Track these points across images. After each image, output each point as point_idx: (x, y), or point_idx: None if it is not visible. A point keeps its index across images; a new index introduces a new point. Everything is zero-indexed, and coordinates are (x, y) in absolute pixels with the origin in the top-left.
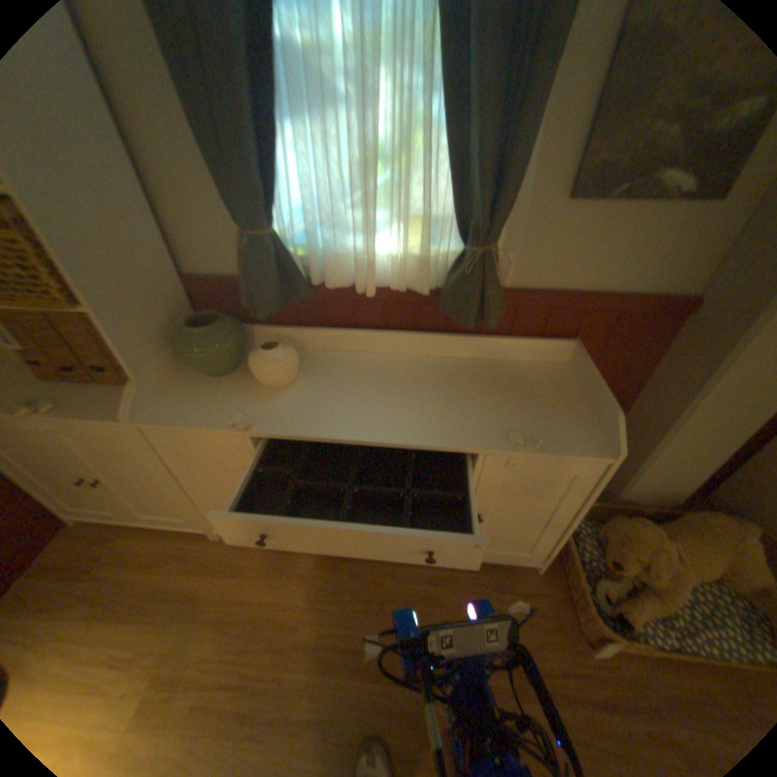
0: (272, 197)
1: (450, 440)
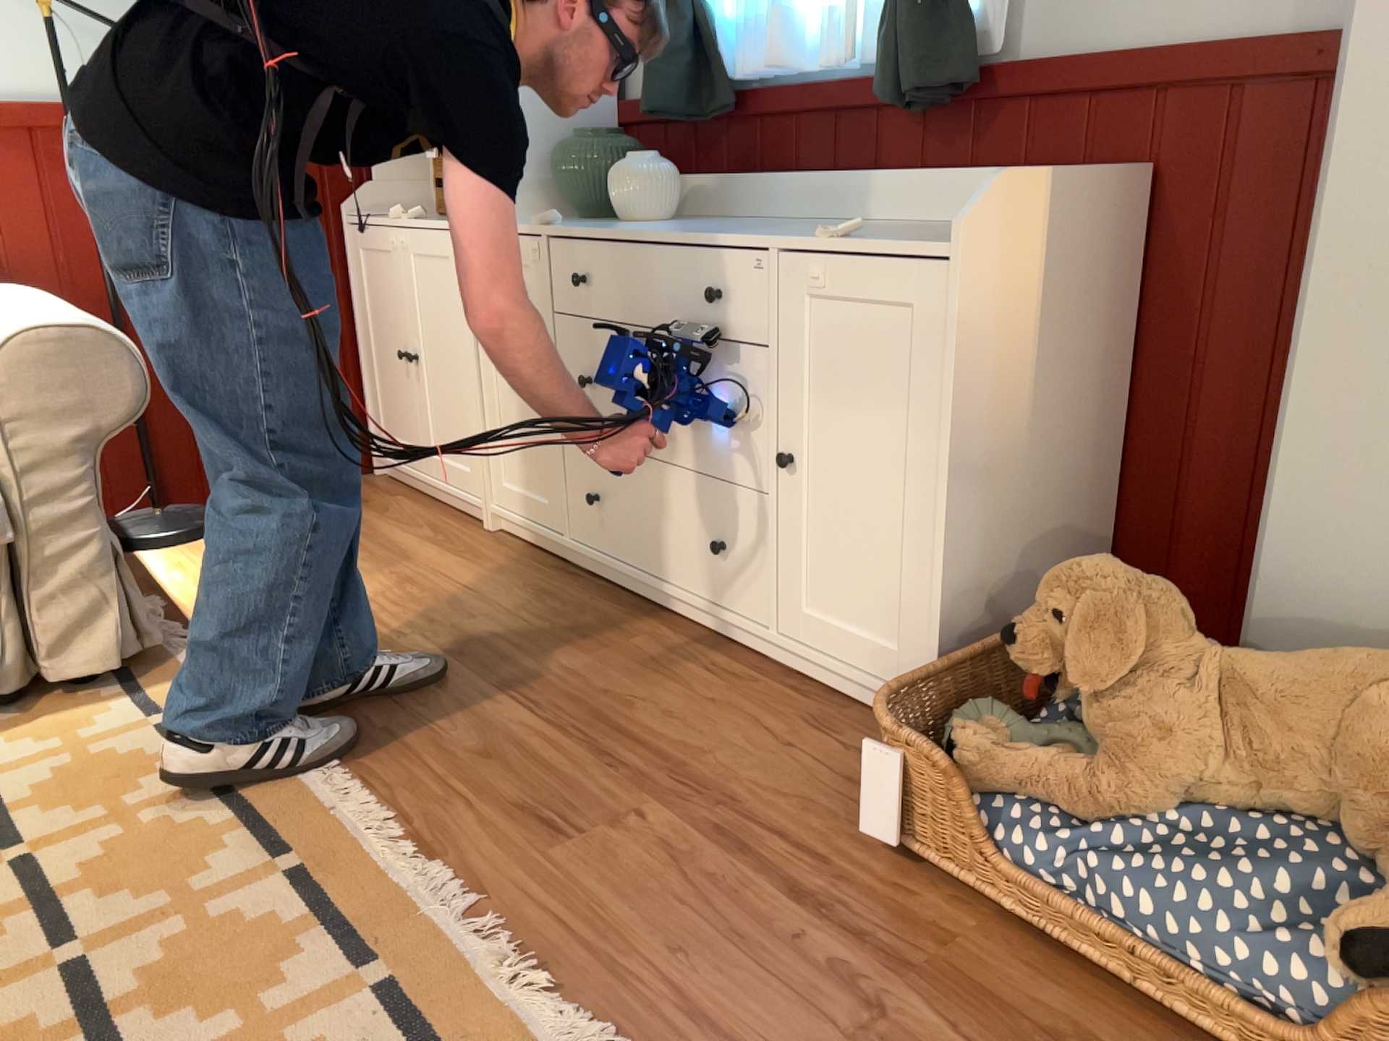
0: None
1: (744, 238)
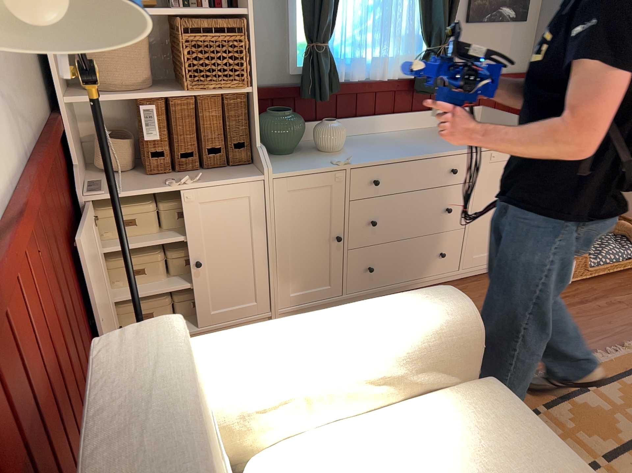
0: (332, 24)
1: (460, 149)
